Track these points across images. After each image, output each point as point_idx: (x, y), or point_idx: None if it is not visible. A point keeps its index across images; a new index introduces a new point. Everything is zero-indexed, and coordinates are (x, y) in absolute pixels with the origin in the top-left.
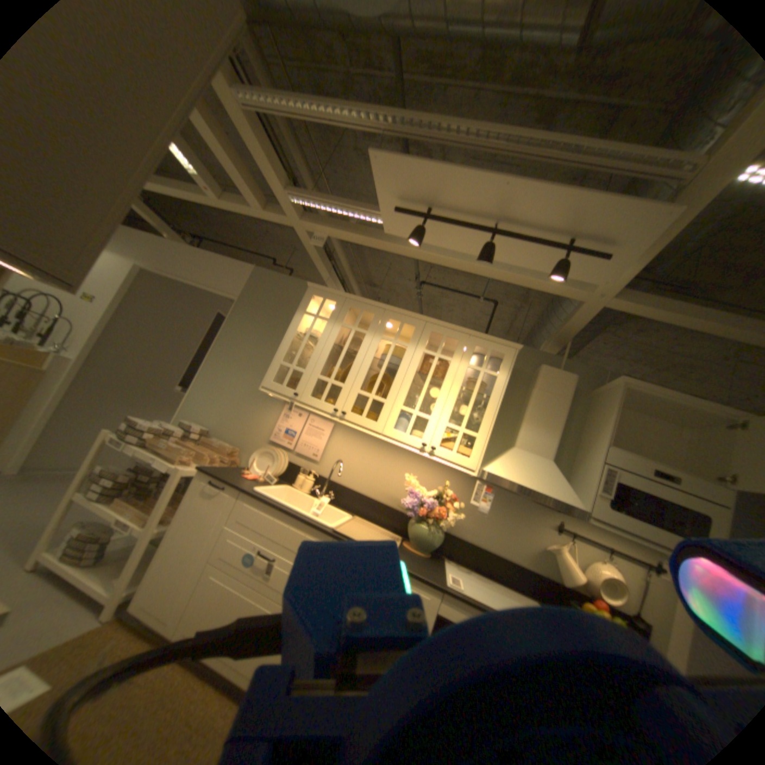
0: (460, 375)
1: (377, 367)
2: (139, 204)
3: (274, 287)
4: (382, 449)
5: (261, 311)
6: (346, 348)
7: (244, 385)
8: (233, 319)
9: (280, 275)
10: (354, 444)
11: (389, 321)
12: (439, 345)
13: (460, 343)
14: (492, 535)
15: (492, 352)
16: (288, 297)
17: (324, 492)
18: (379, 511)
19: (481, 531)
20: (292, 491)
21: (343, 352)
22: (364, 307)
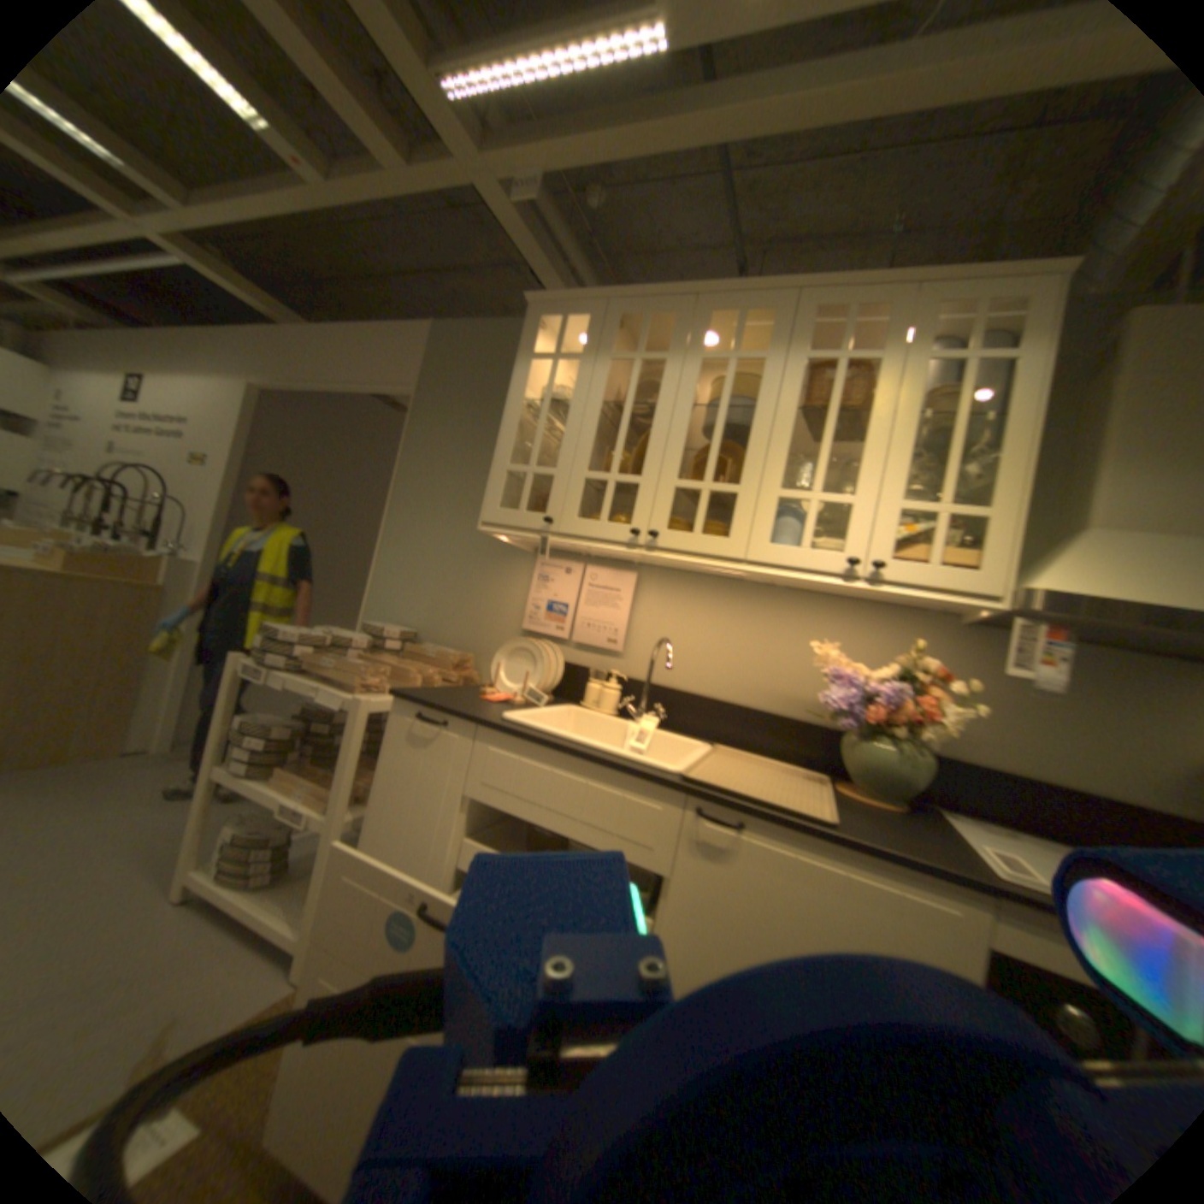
0: (916, 381)
1: (705, 437)
2: (229, 275)
3: (474, 349)
4: (749, 603)
5: (462, 400)
6: (632, 413)
7: (461, 541)
8: (419, 429)
9: (480, 322)
10: (687, 606)
11: (714, 314)
12: (846, 329)
13: (900, 309)
14: (1051, 746)
15: (993, 302)
16: (503, 359)
17: (647, 708)
18: (768, 727)
19: (1020, 739)
20: (584, 714)
21: (627, 422)
22: (653, 303)
